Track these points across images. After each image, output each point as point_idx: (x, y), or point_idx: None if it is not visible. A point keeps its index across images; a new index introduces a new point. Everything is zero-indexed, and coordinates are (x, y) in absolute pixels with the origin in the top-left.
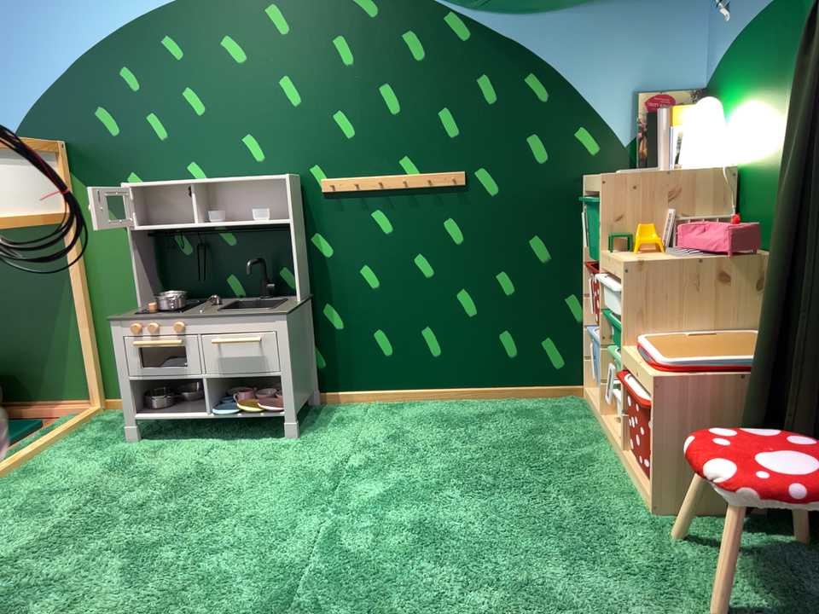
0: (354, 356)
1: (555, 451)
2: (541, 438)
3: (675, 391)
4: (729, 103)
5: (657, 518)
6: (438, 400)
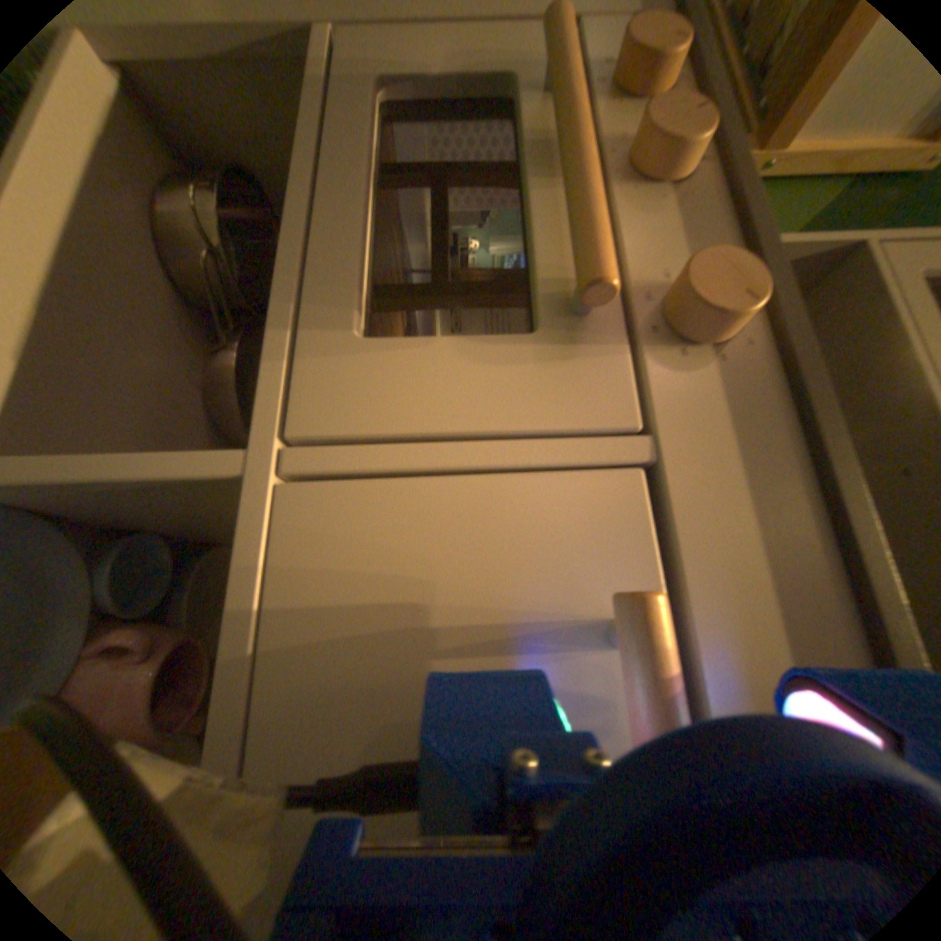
0: None
1: None
2: None
3: None
4: None
5: None
6: None
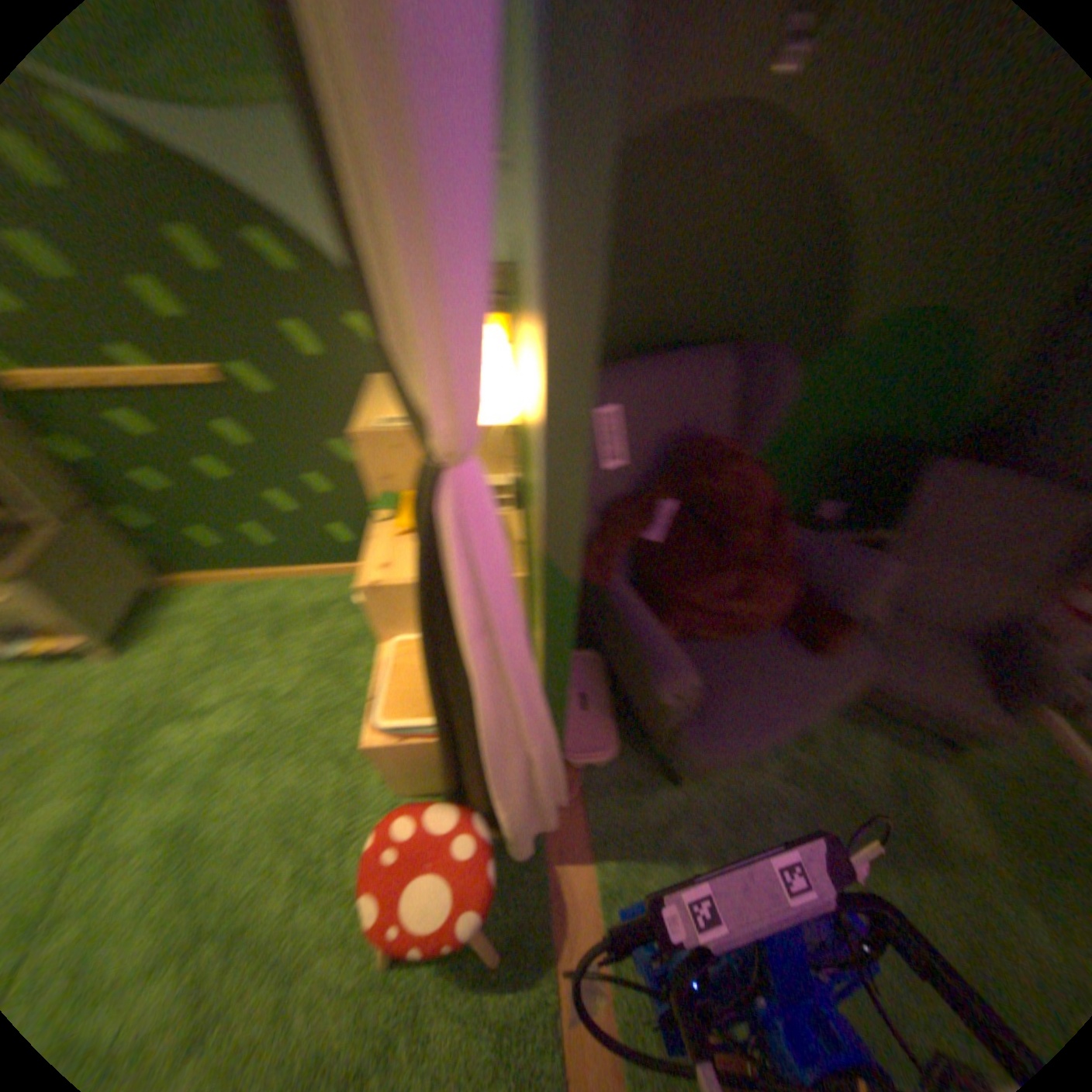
0: (173, 551)
1: (356, 680)
2: (352, 655)
3: (381, 758)
4: (514, 329)
5: (395, 804)
6: (280, 580)
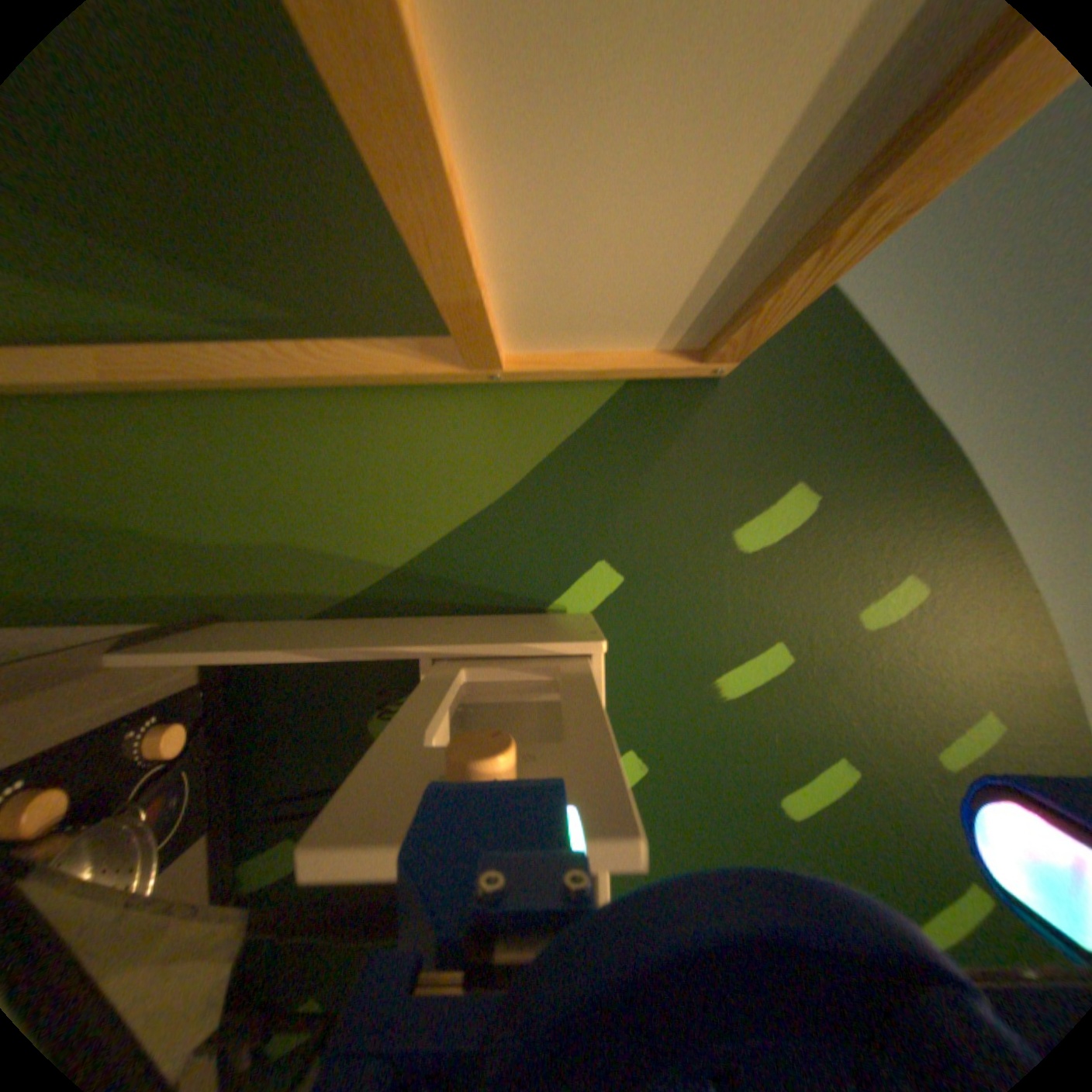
0: None
1: None
2: None
3: None
4: None
5: None
6: None
